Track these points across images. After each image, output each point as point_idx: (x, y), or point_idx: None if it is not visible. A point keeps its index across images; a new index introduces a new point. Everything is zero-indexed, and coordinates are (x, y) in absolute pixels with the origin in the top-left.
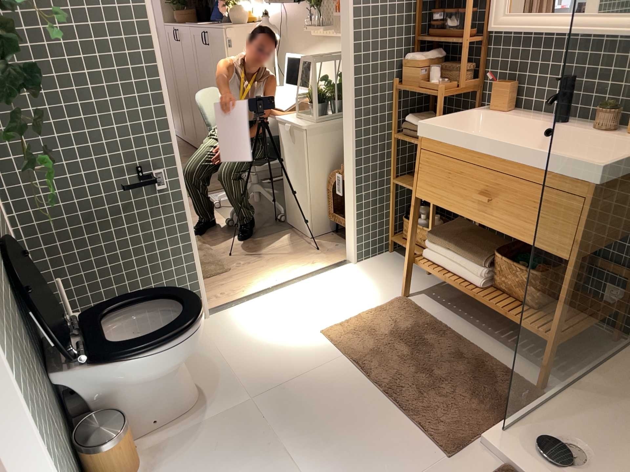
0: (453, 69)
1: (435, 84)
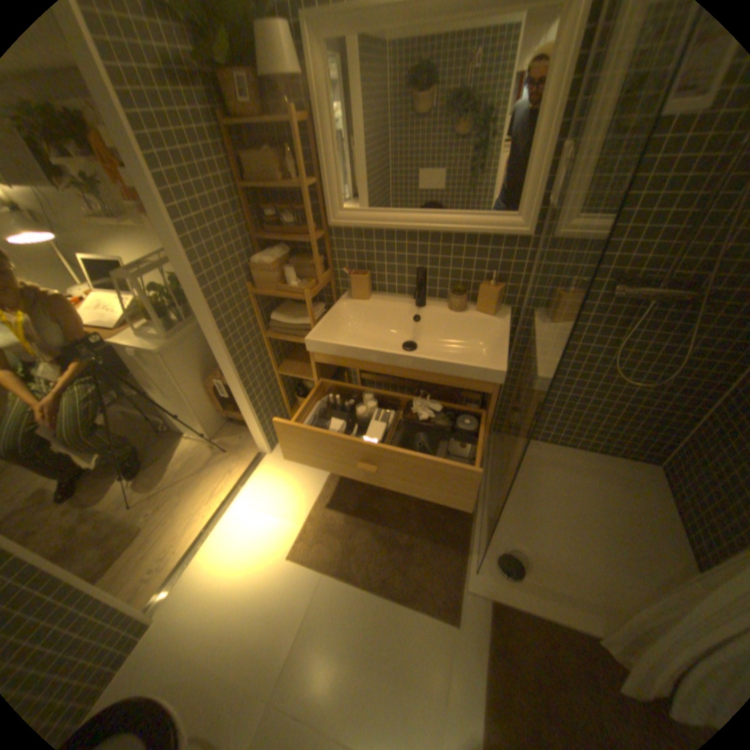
0: (298, 258)
1: (301, 290)
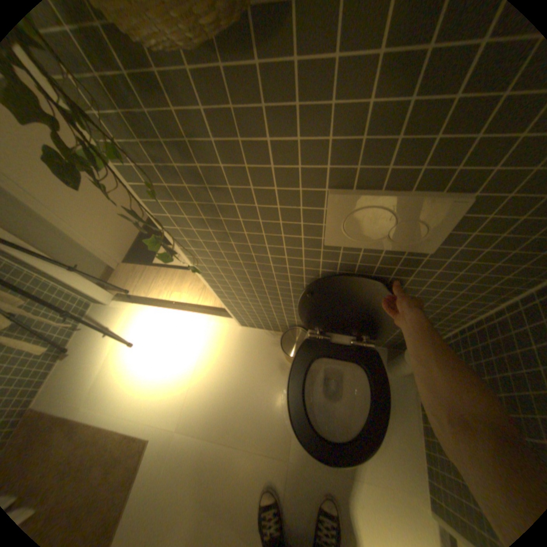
0: None
1: None
